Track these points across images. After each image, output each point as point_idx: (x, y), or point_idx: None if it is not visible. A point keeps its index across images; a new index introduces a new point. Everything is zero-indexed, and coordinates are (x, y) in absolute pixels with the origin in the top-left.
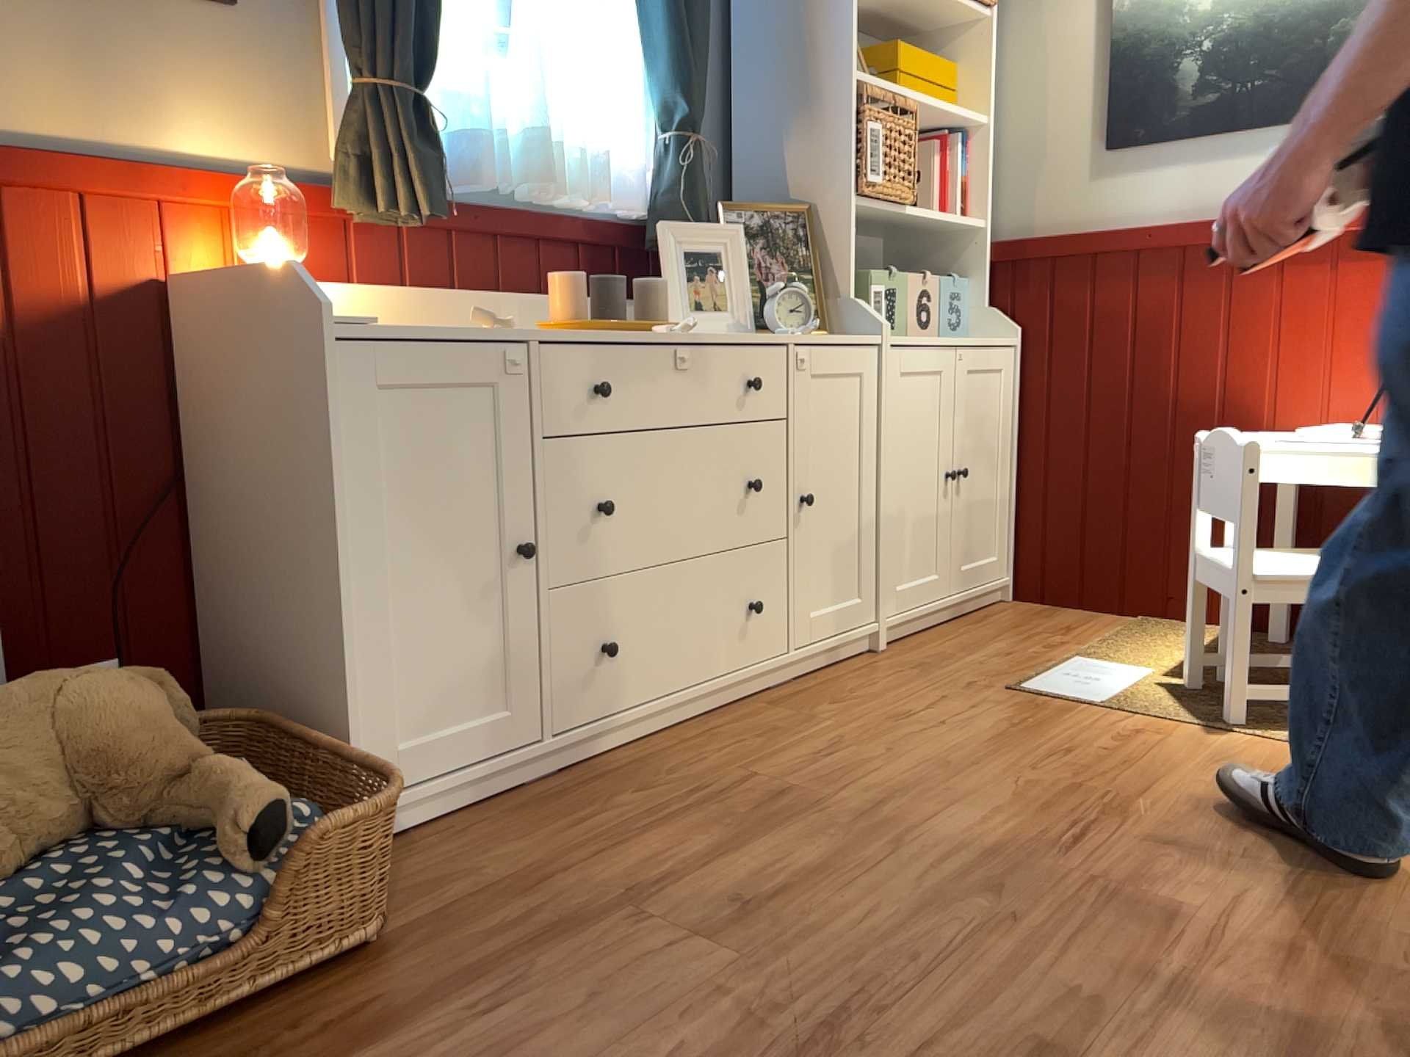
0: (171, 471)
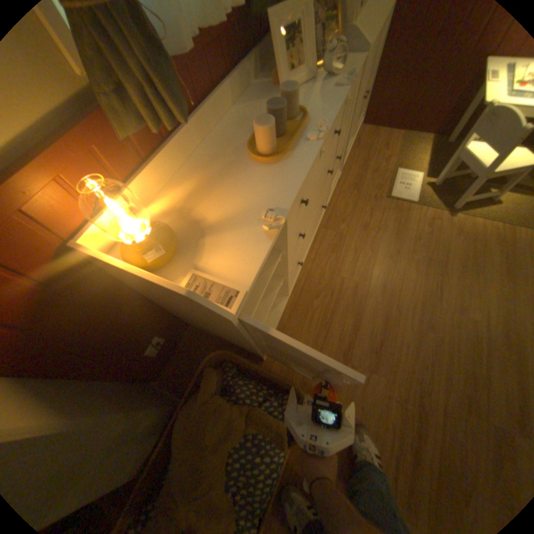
0: (131, 291)
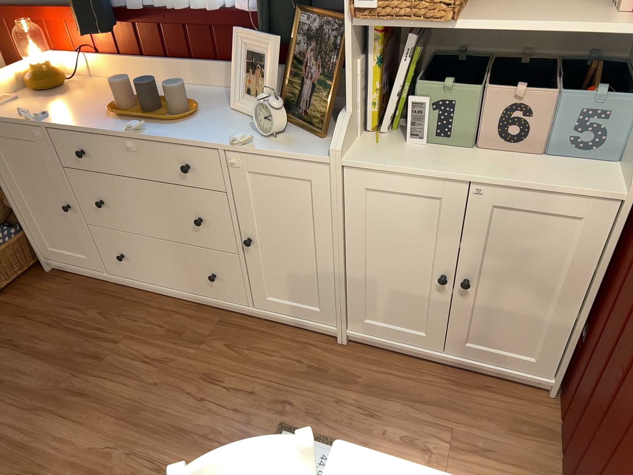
0: None
